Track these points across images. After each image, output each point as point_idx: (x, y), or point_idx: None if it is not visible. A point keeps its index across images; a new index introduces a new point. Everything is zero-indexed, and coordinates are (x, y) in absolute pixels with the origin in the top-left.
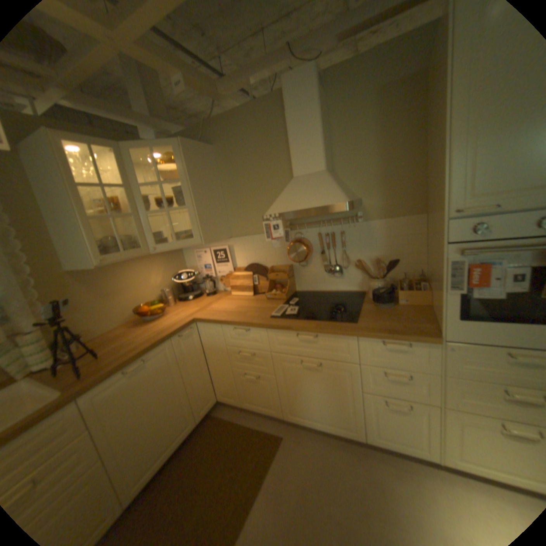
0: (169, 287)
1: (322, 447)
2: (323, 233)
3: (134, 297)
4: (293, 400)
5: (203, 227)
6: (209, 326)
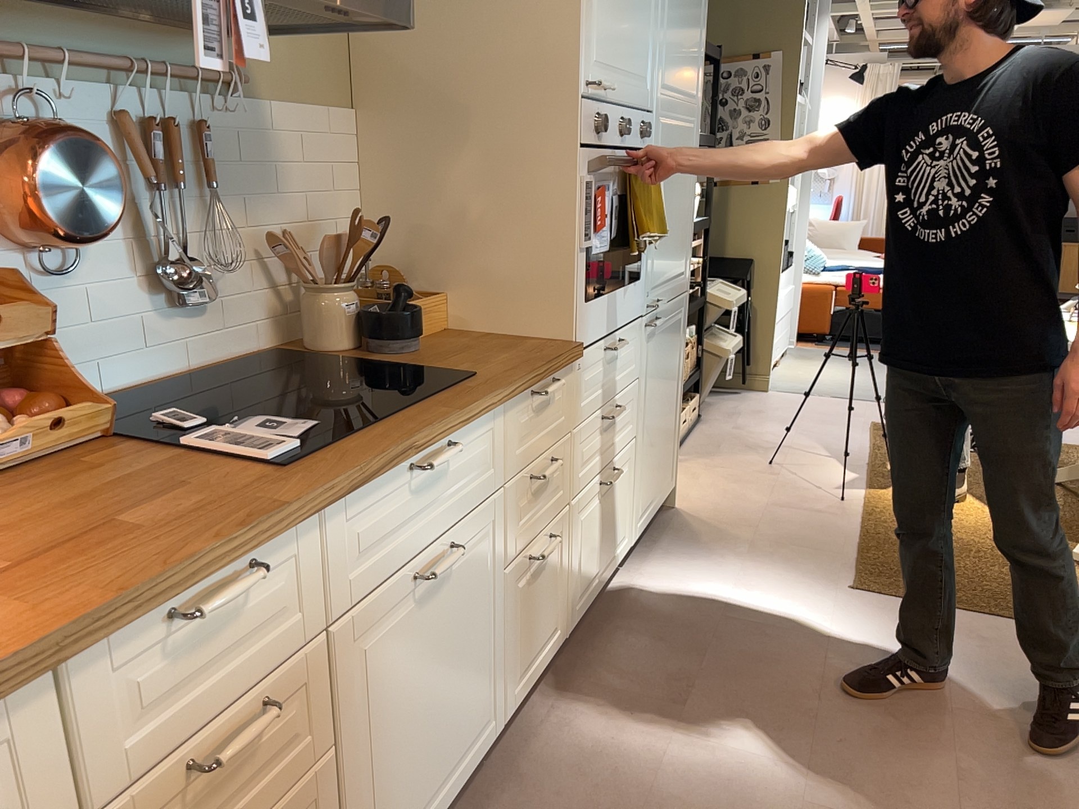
0: None
1: None
2: (135, 116)
3: None
4: (381, 787)
5: None
6: None
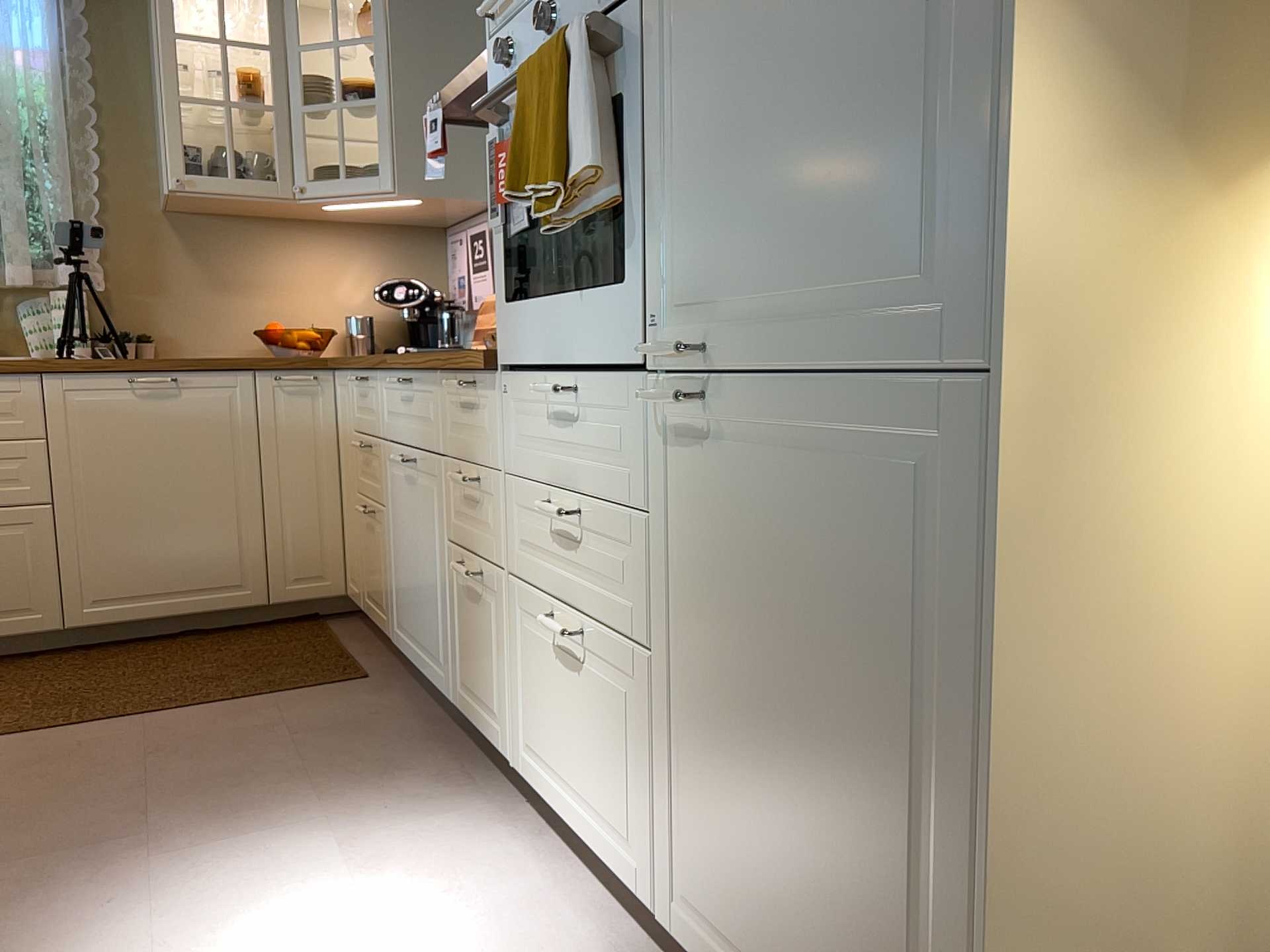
0: (382, 321)
1: (406, 709)
2: None
3: (288, 309)
4: (397, 574)
5: (407, 151)
6: (341, 375)
